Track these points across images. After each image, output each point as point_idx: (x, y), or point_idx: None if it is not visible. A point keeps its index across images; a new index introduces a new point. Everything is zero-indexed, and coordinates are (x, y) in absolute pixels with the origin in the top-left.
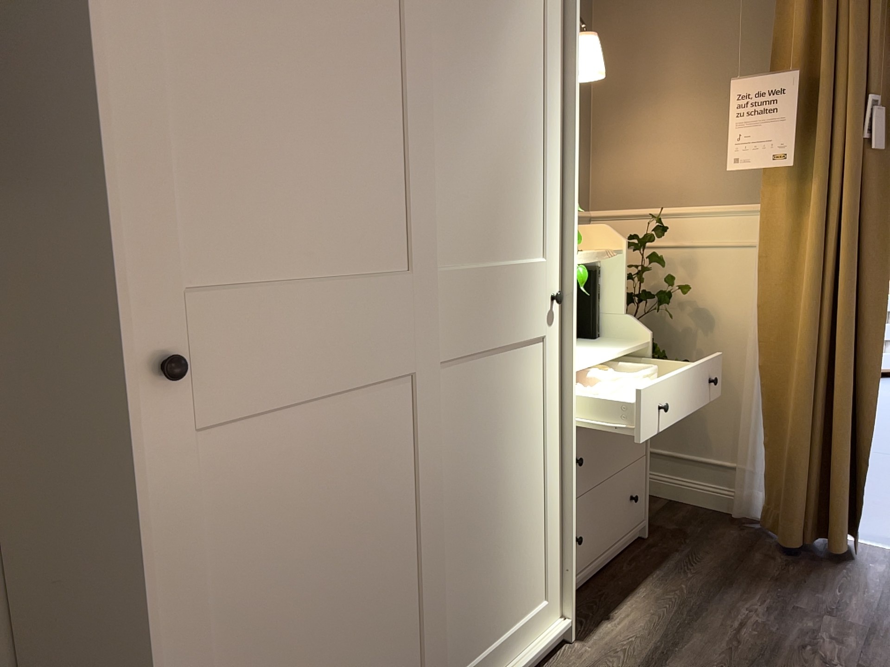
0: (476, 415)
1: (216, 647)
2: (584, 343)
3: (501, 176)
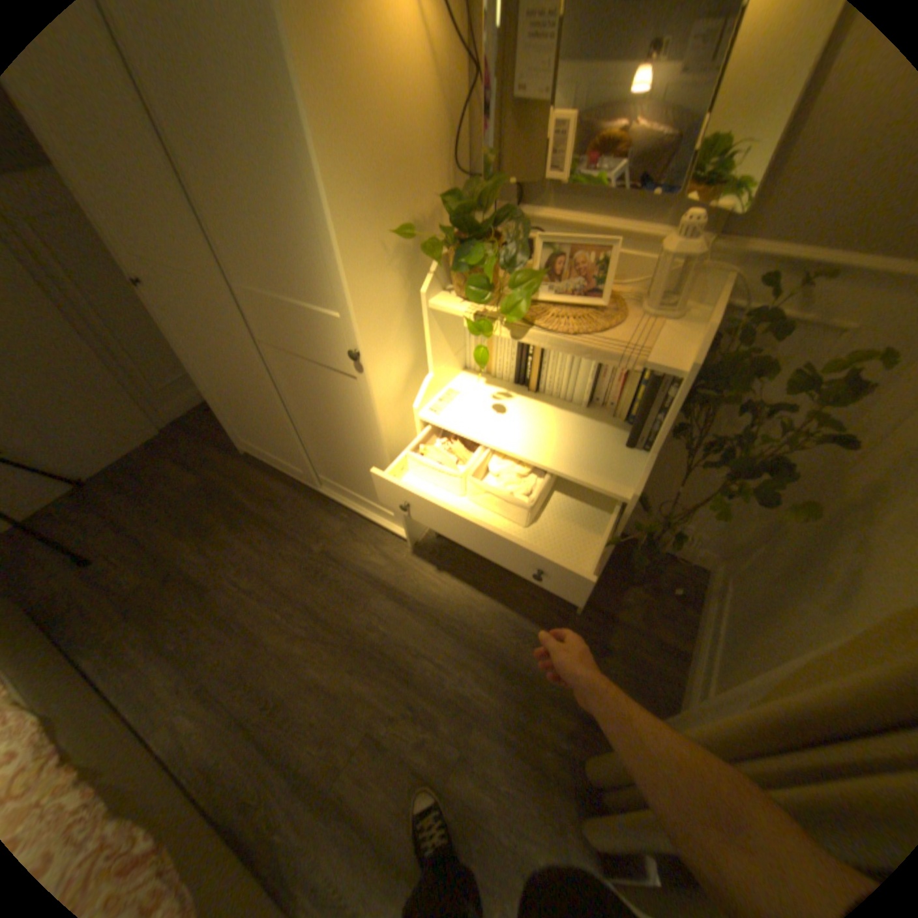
0: (303, 386)
1: (201, 378)
2: (594, 439)
3: (263, 218)
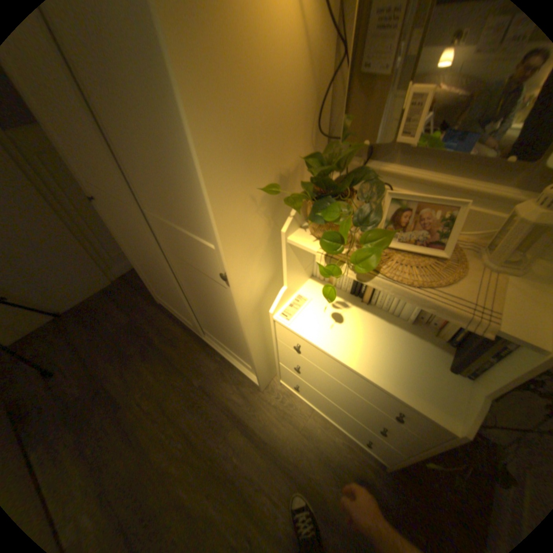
0: (191, 280)
1: (131, 258)
2: (420, 359)
3: (157, 170)
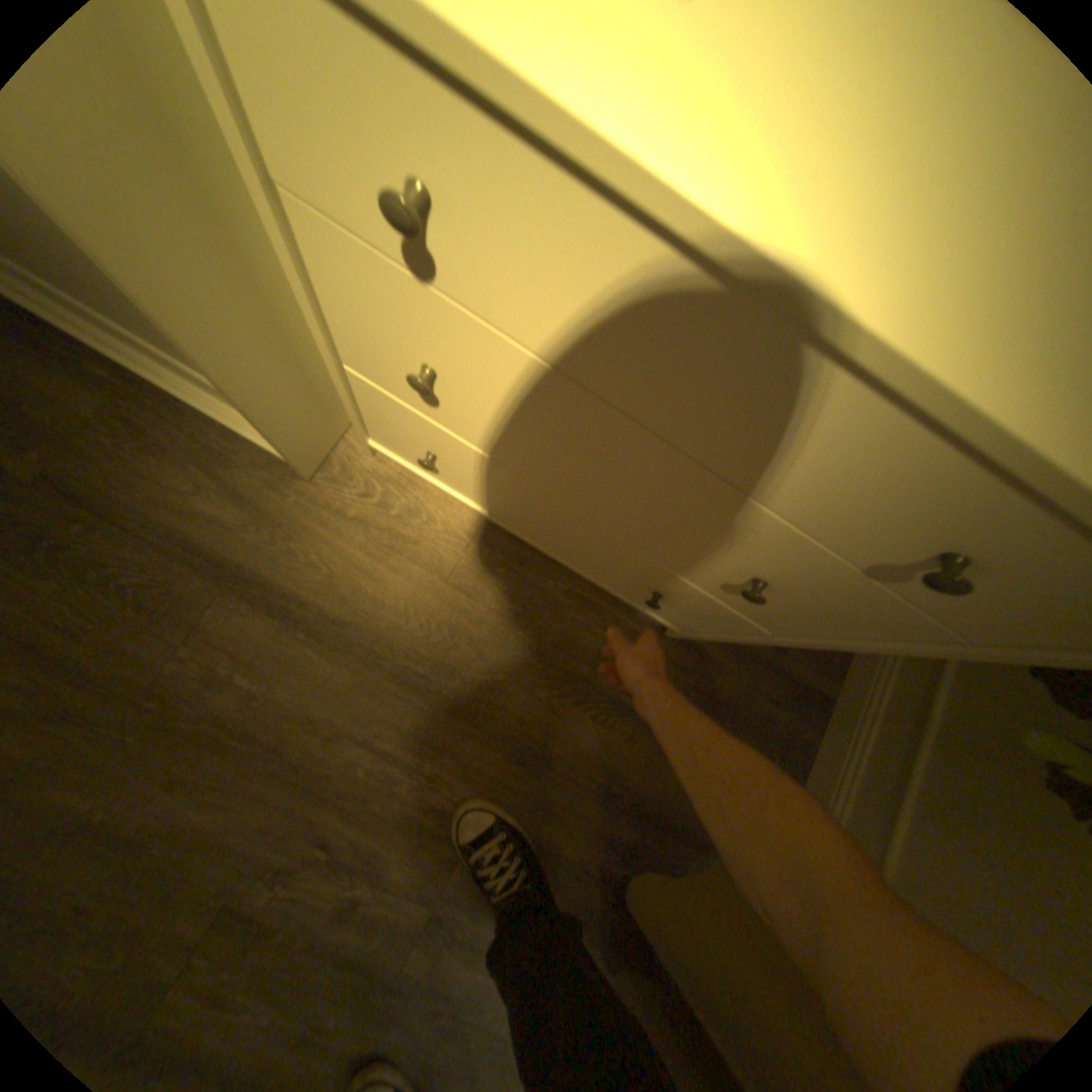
0: None
1: None
2: None
3: None
